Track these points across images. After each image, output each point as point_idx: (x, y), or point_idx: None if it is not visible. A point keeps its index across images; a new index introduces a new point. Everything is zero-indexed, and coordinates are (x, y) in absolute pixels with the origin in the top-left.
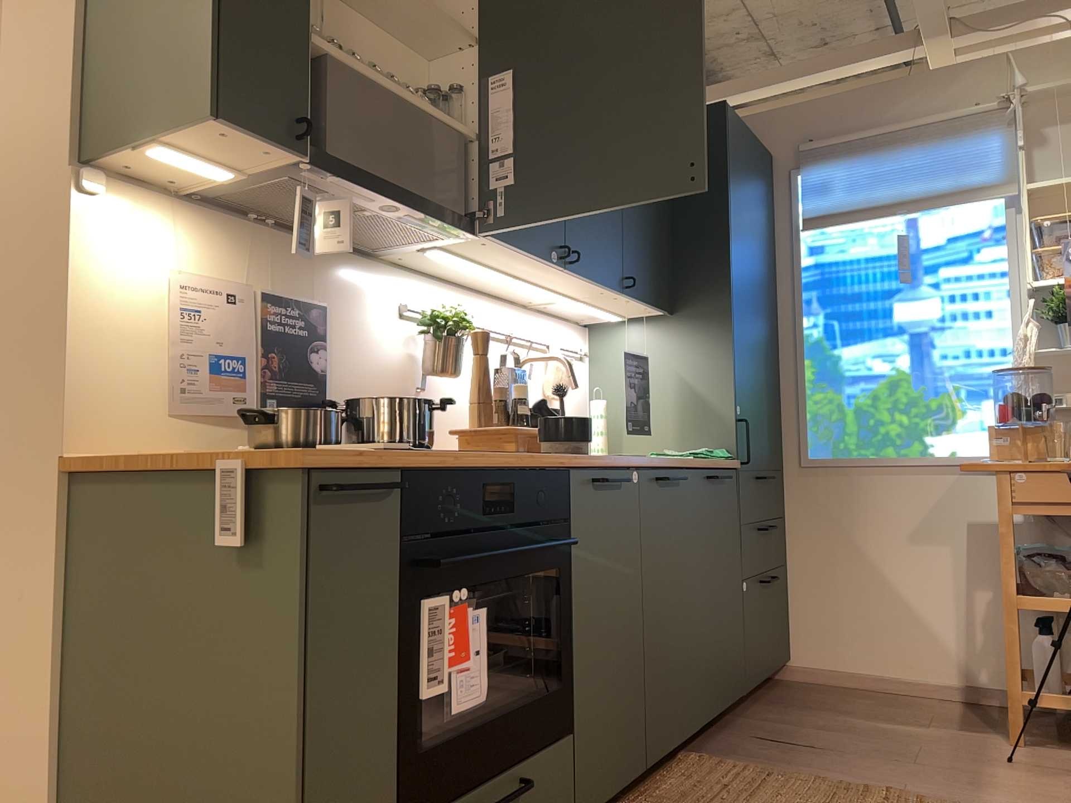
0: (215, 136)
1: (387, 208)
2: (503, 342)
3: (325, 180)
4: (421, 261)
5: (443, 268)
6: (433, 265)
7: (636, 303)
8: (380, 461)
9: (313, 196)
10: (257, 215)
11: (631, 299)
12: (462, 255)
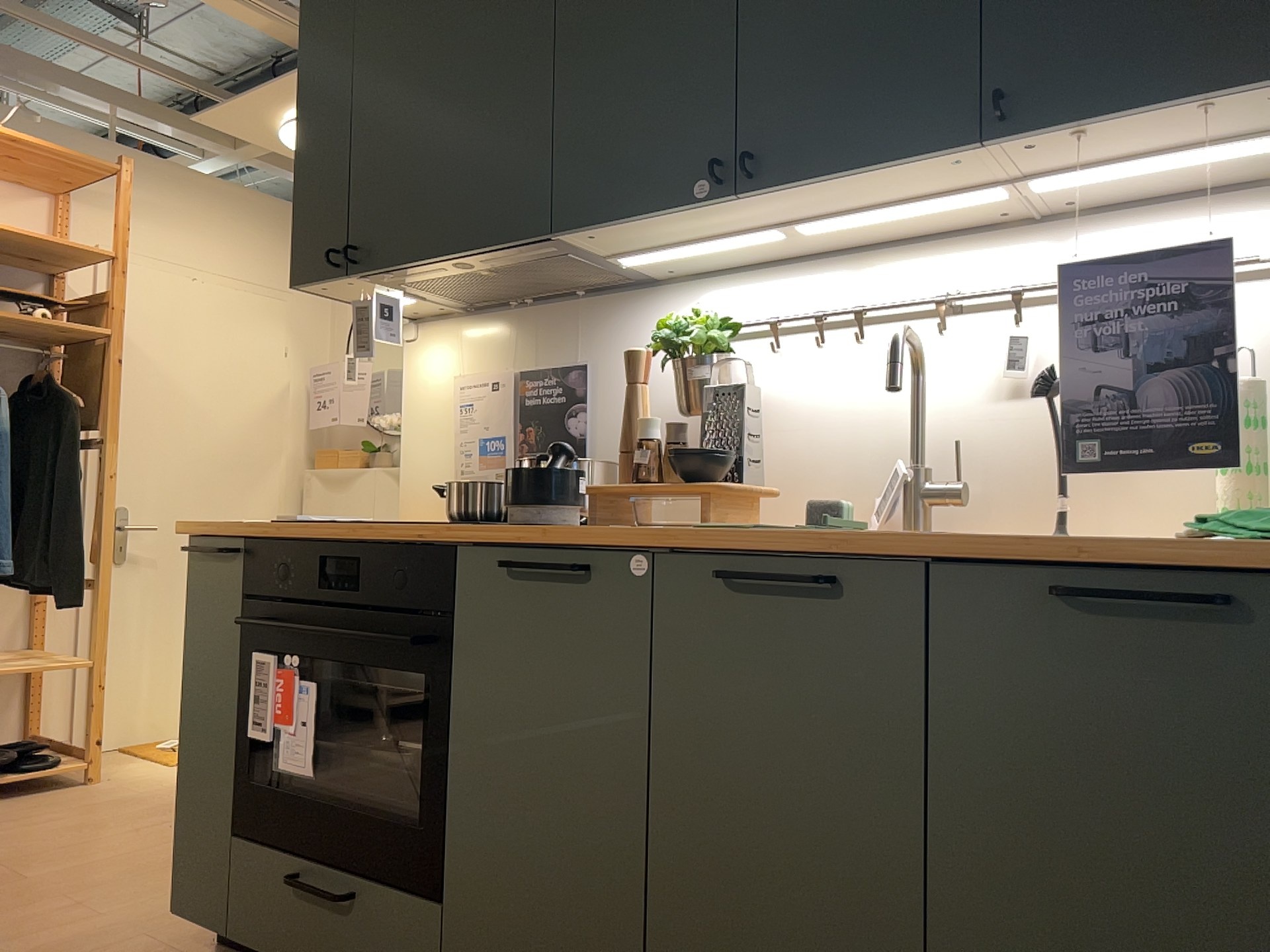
0: (329, 292)
1: (469, 266)
2: (974, 312)
3: (395, 278)
4: (702, 262)
5: (743, 255)
6: (721, 258)
7: (1132, 124)
8: (224, 530)
9: (368, 303)
10: (512, 301)
11: (1065, 133)
12: (651, 249)
